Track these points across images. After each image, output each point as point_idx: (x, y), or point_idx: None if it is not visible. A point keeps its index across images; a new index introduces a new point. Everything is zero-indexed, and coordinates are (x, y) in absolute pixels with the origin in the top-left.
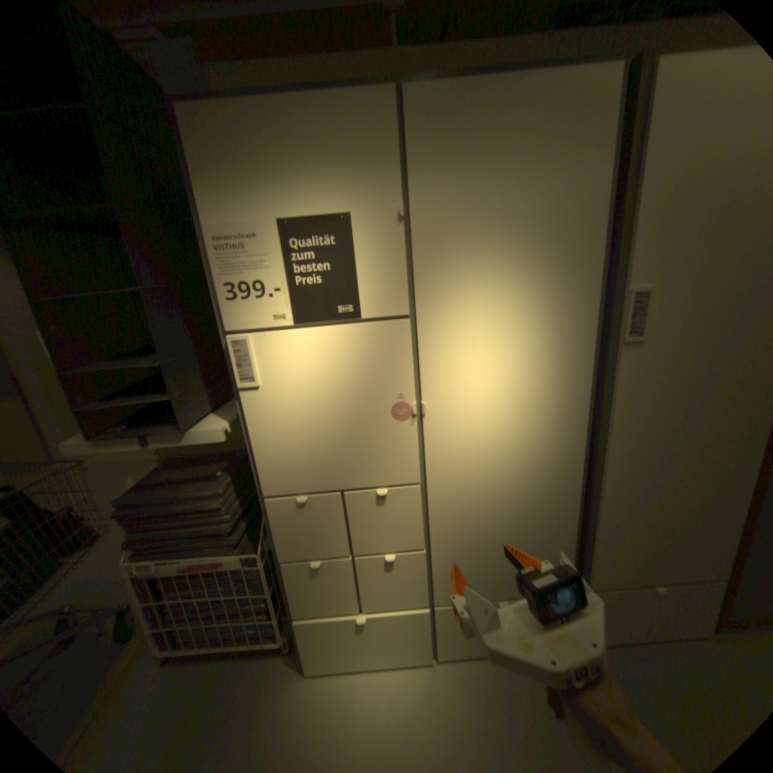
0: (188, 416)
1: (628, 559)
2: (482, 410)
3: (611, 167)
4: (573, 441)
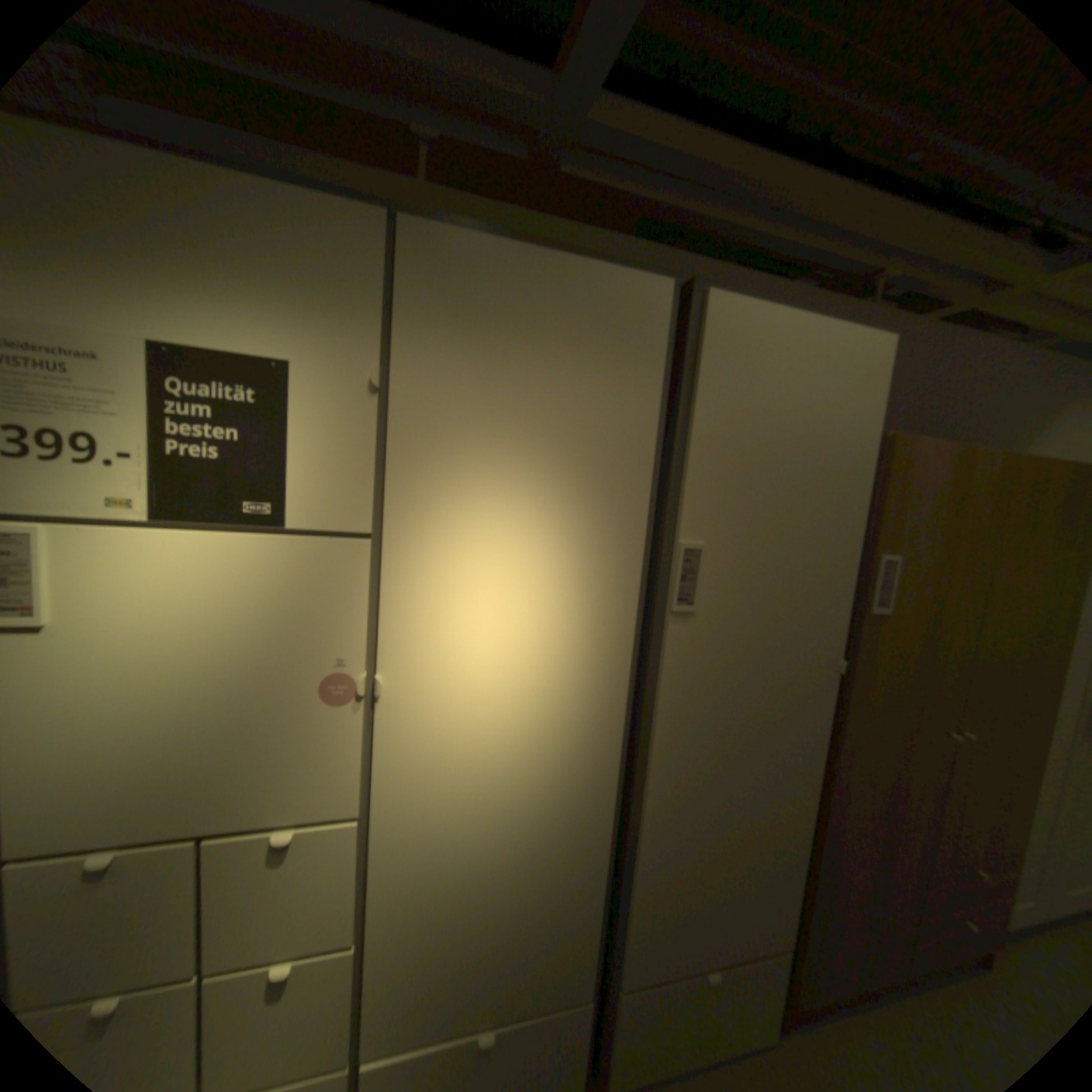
0: None
1: (673, 931)
2: (476, 694)
3: (663, 392)
4: (605, 748)
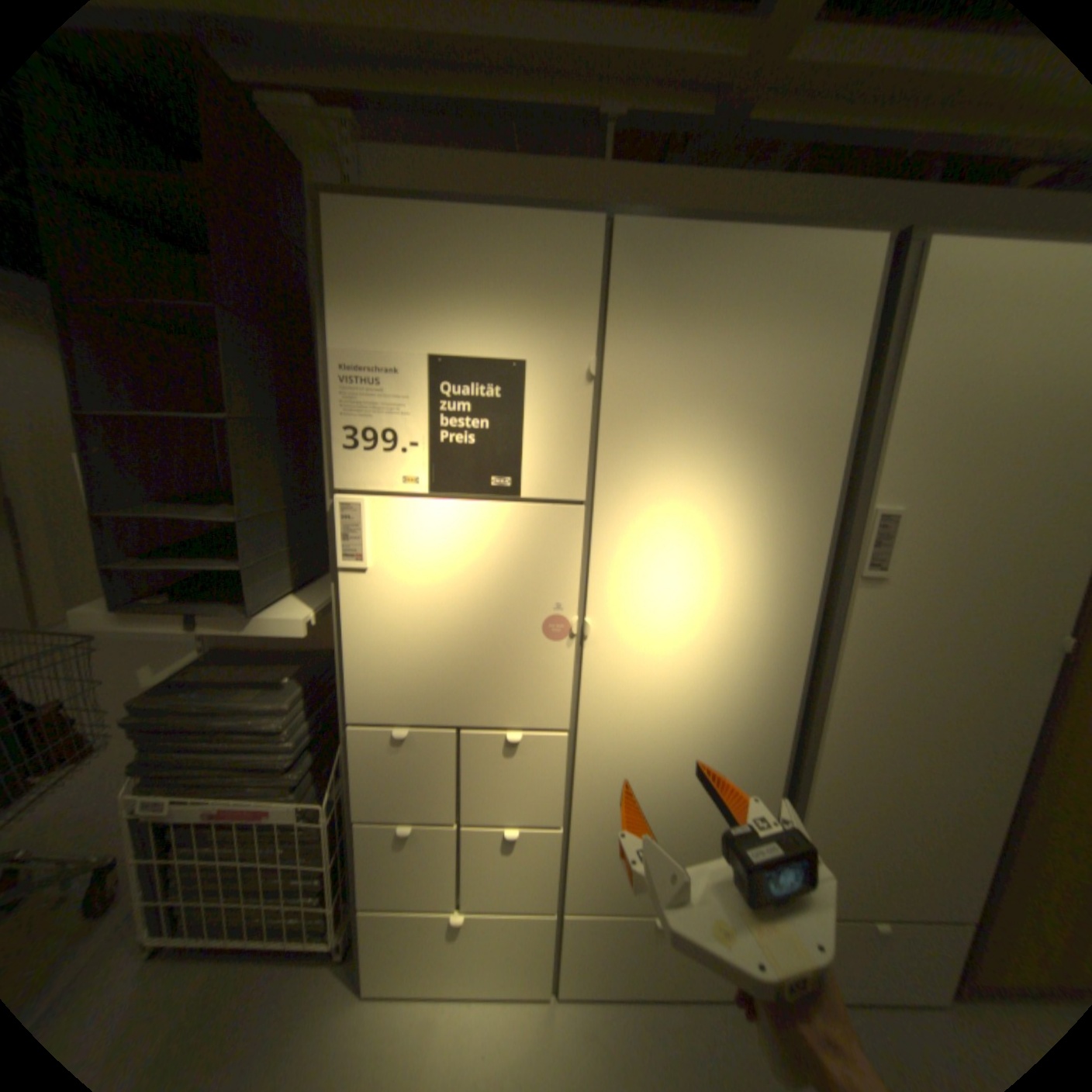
0: (261, 594)
1: (842, 876)
2: (665, 641)
3: (864, 354)
4: (783, 700)
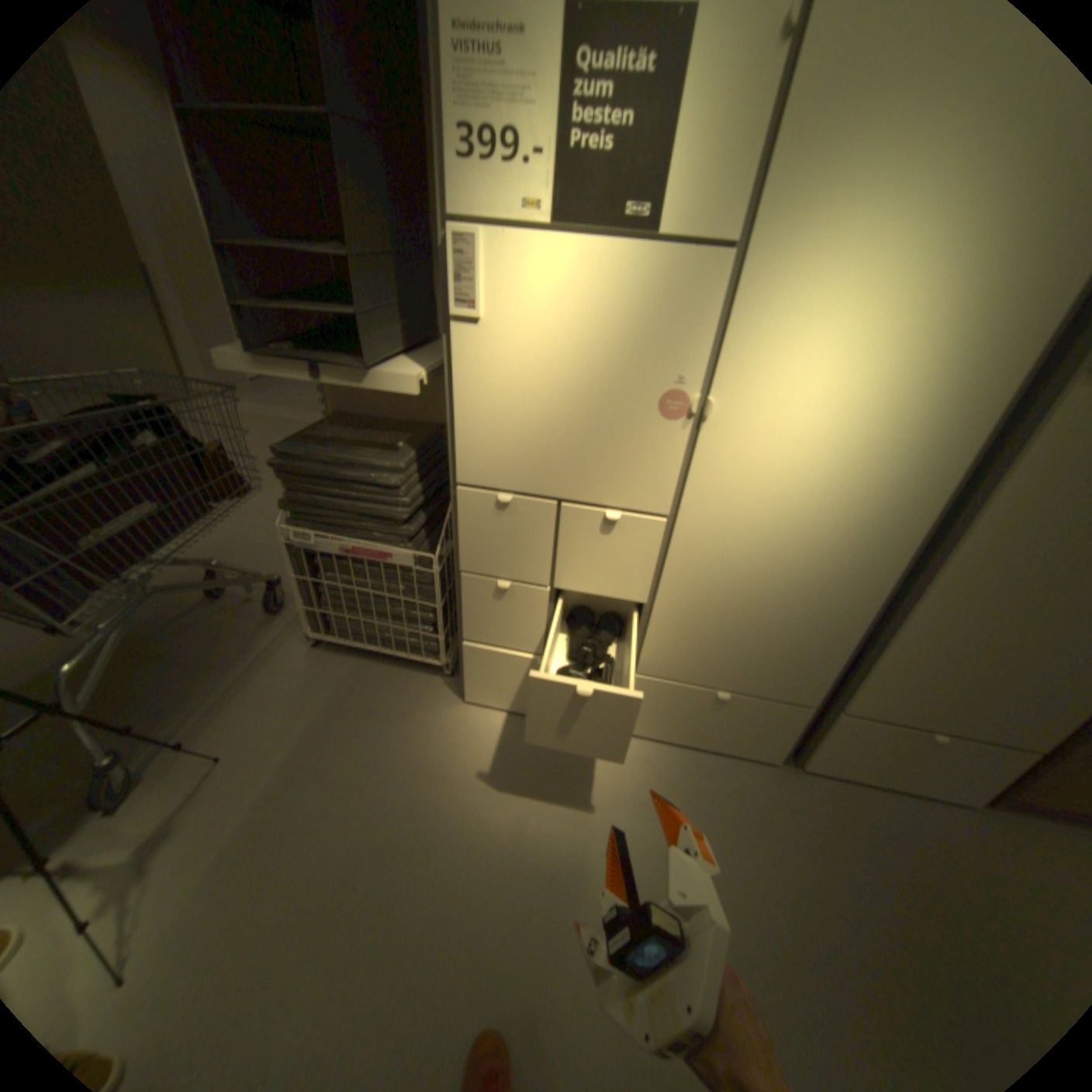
0: (376, 348)
1: (917, 690)
2: (796, 432)
3: None
4: (917, 513)
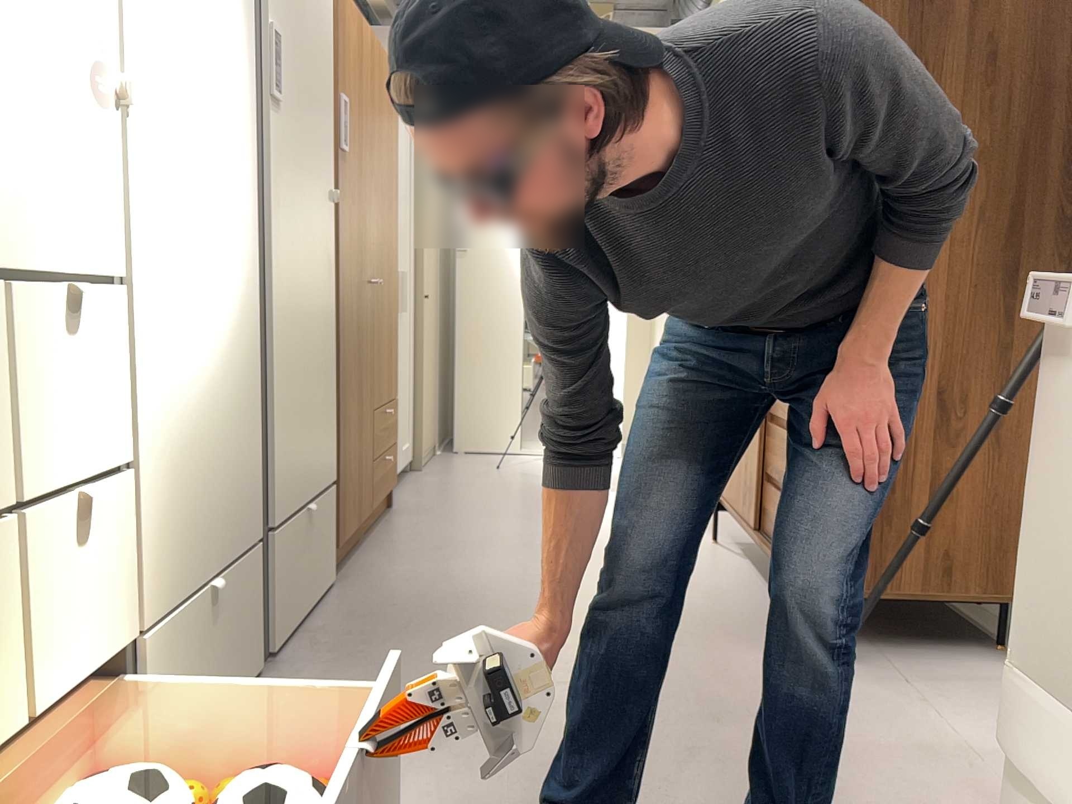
0: None
1: (289, 457)
2: (178, 137)
3: None
4: (247, 236)
